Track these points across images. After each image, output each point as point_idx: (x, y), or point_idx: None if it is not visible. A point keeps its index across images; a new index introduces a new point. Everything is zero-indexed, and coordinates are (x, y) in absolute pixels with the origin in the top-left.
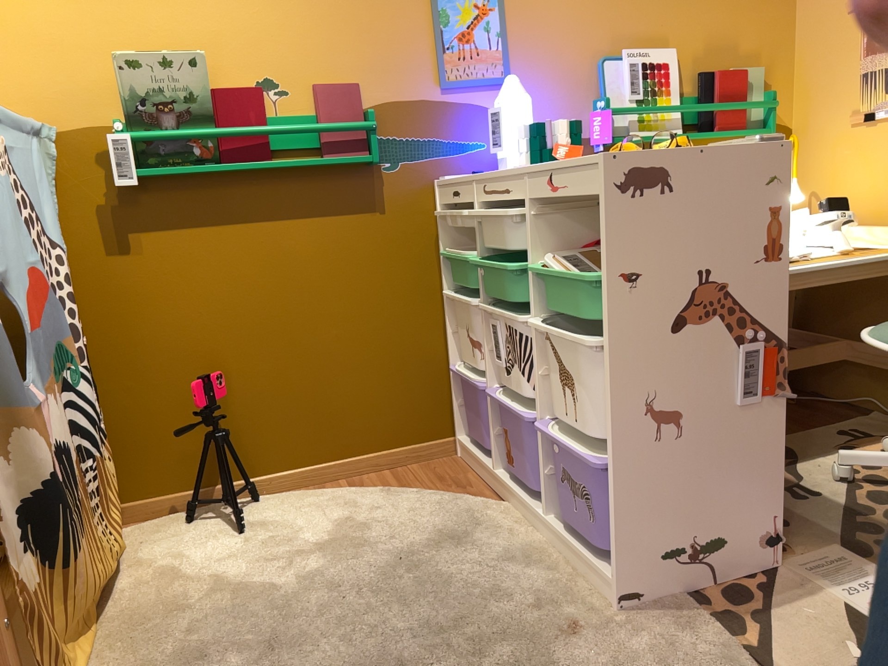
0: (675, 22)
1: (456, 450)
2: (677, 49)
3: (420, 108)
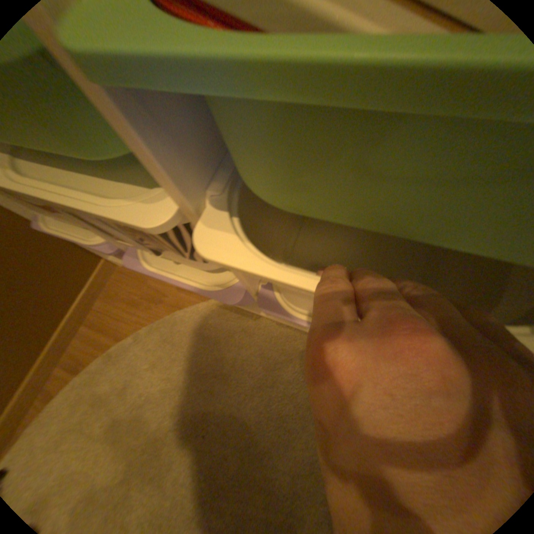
0: None
1: (113, 265)
2: None
3: None
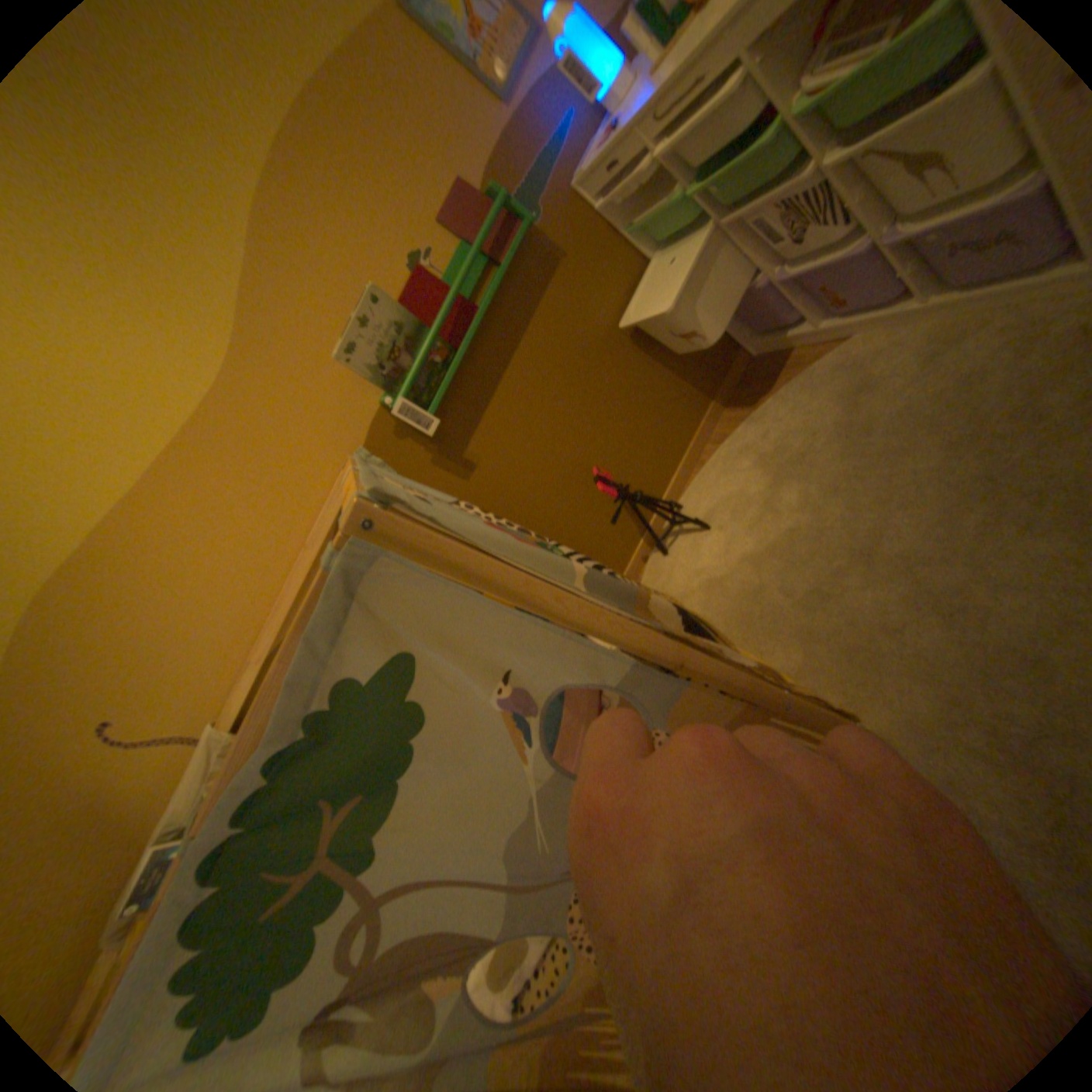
0: None
1: (749, 353)
2: None
3: (508, 139)
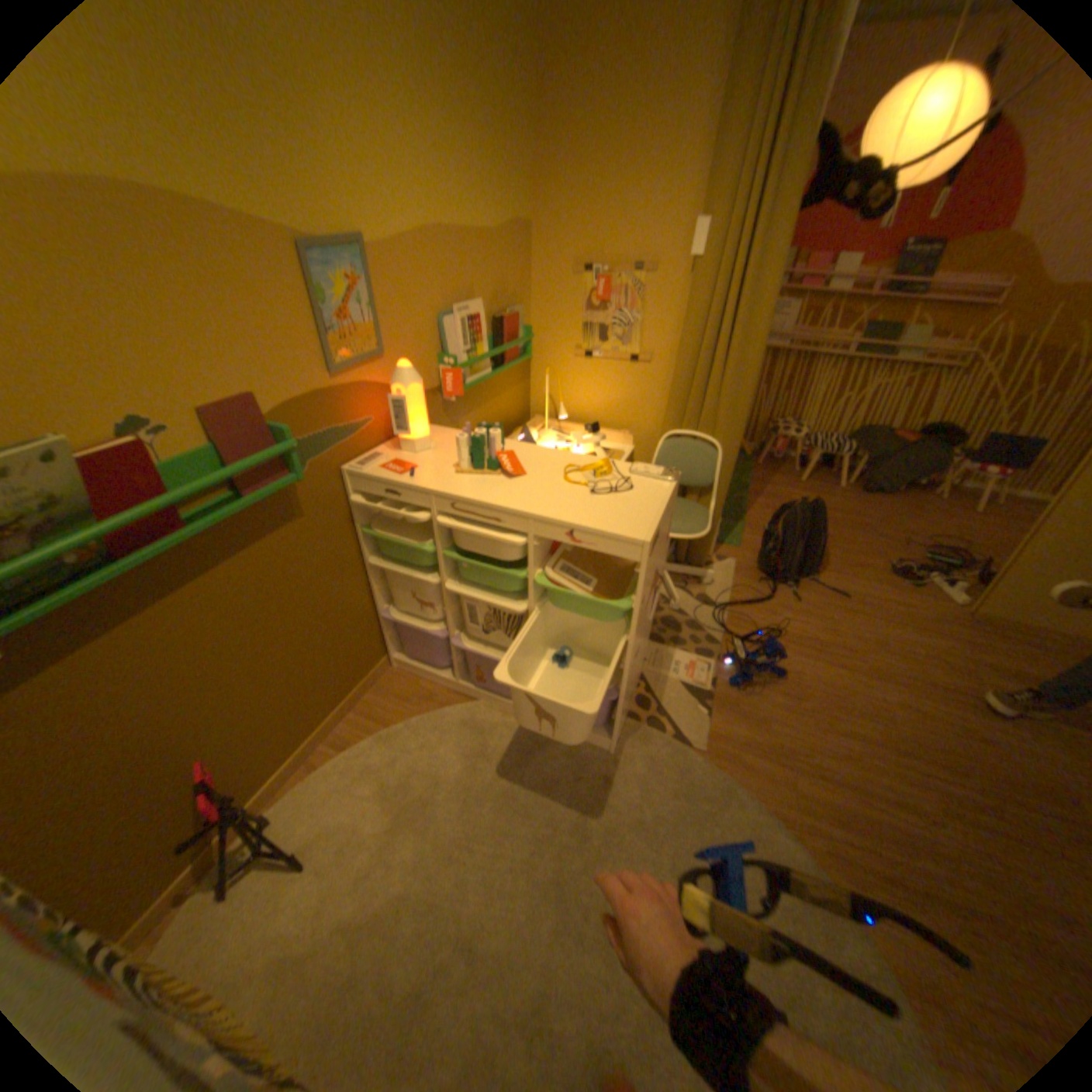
0: (478, 274)
1: (389, 664)
2: (480, 298)
3: (315, 401)
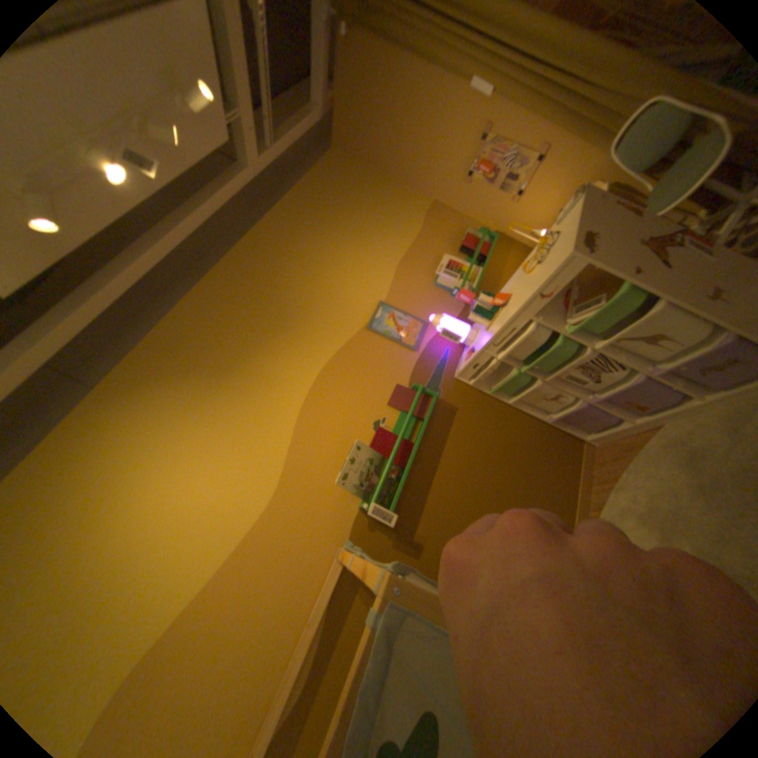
0: (433, 248)
1: (594, 446)
2: (444, 253)
3: (419, 364)
